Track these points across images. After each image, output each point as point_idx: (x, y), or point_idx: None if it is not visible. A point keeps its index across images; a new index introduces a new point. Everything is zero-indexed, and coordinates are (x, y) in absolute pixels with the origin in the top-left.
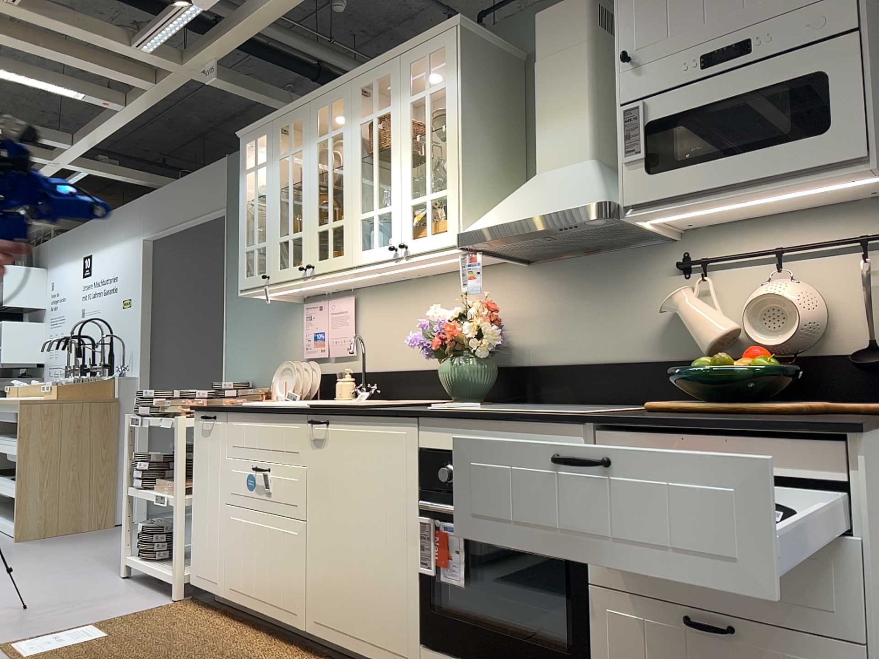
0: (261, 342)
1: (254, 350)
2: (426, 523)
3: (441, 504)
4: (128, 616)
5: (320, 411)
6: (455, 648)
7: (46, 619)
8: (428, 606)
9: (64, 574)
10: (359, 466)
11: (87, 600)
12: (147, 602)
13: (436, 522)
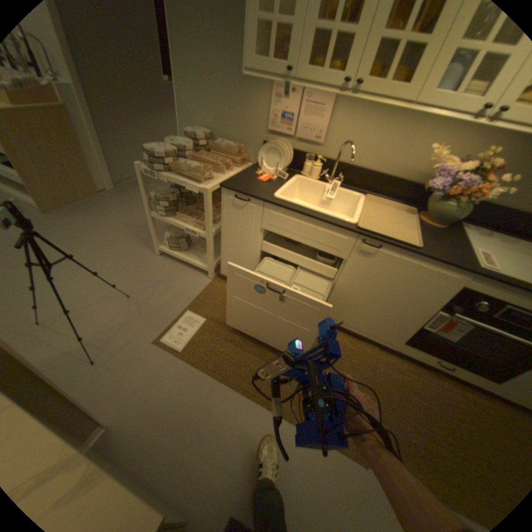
0: (217, 99)
1: (210, 105)
2: (446, 316)
3: (465, 314)
4: (200, 299)
5: (380, 240)
6: (429, 352)
7: (154, 307)
8: (420, 337)
9: (117, 256)
10: (402, 278)
11: (159, 284)
12: (196, 282)
13: (453, 317)
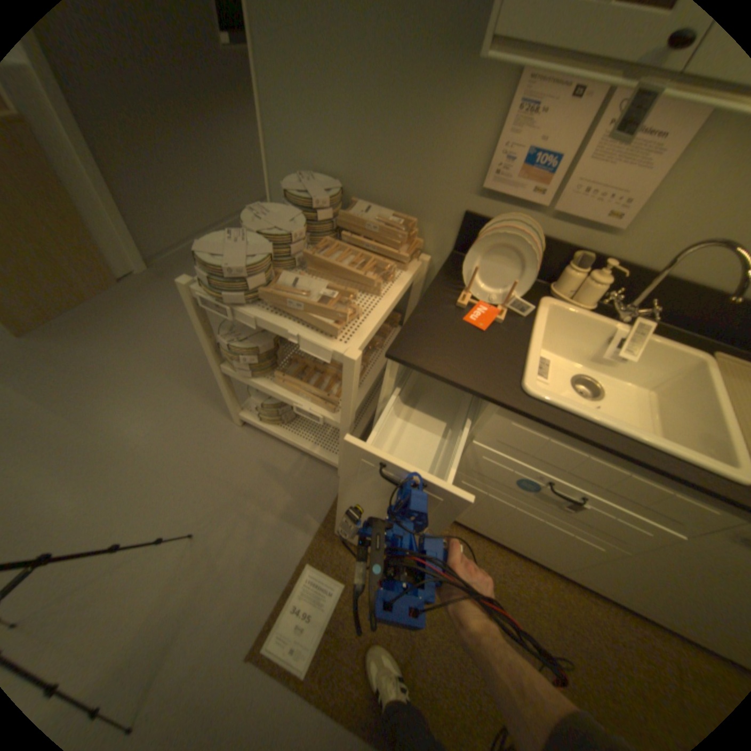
0: (361, 106)
1: (341, 120)
2: None
3: None
4: (326, 529)
5: None
6: None
7: (240, 559)
8: None
9: (162, 429)
10: None
11: (246, 495)
12: (315, 486)
13: None
